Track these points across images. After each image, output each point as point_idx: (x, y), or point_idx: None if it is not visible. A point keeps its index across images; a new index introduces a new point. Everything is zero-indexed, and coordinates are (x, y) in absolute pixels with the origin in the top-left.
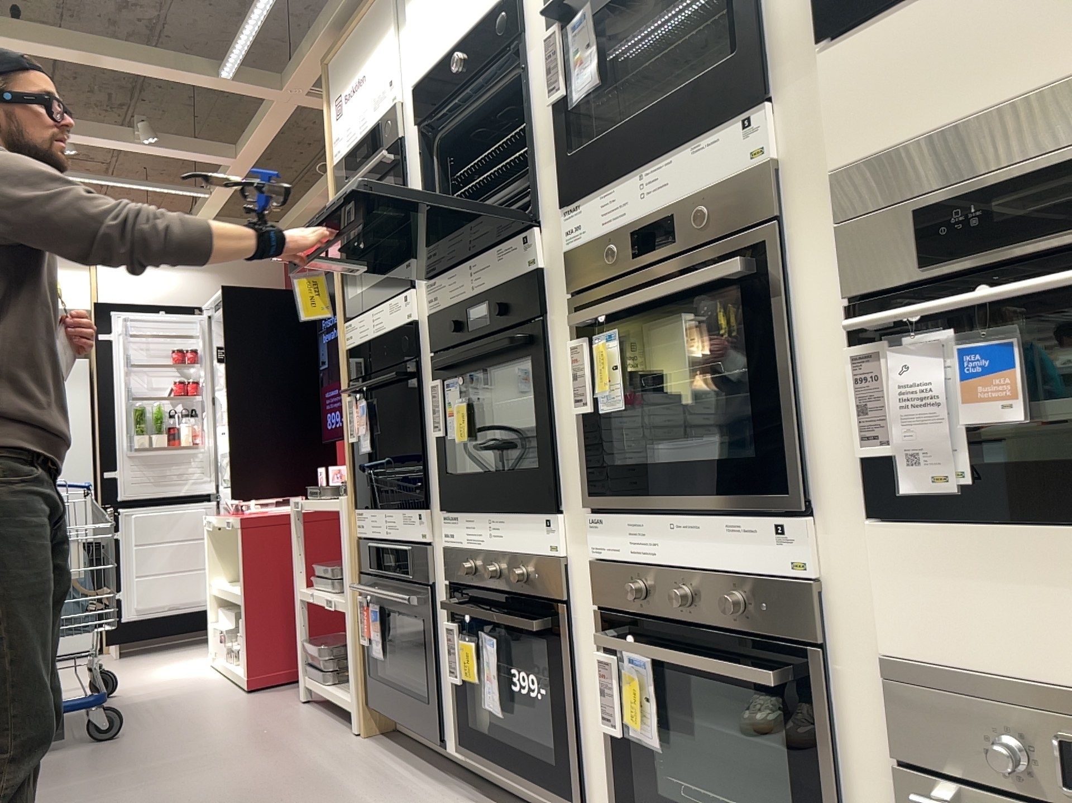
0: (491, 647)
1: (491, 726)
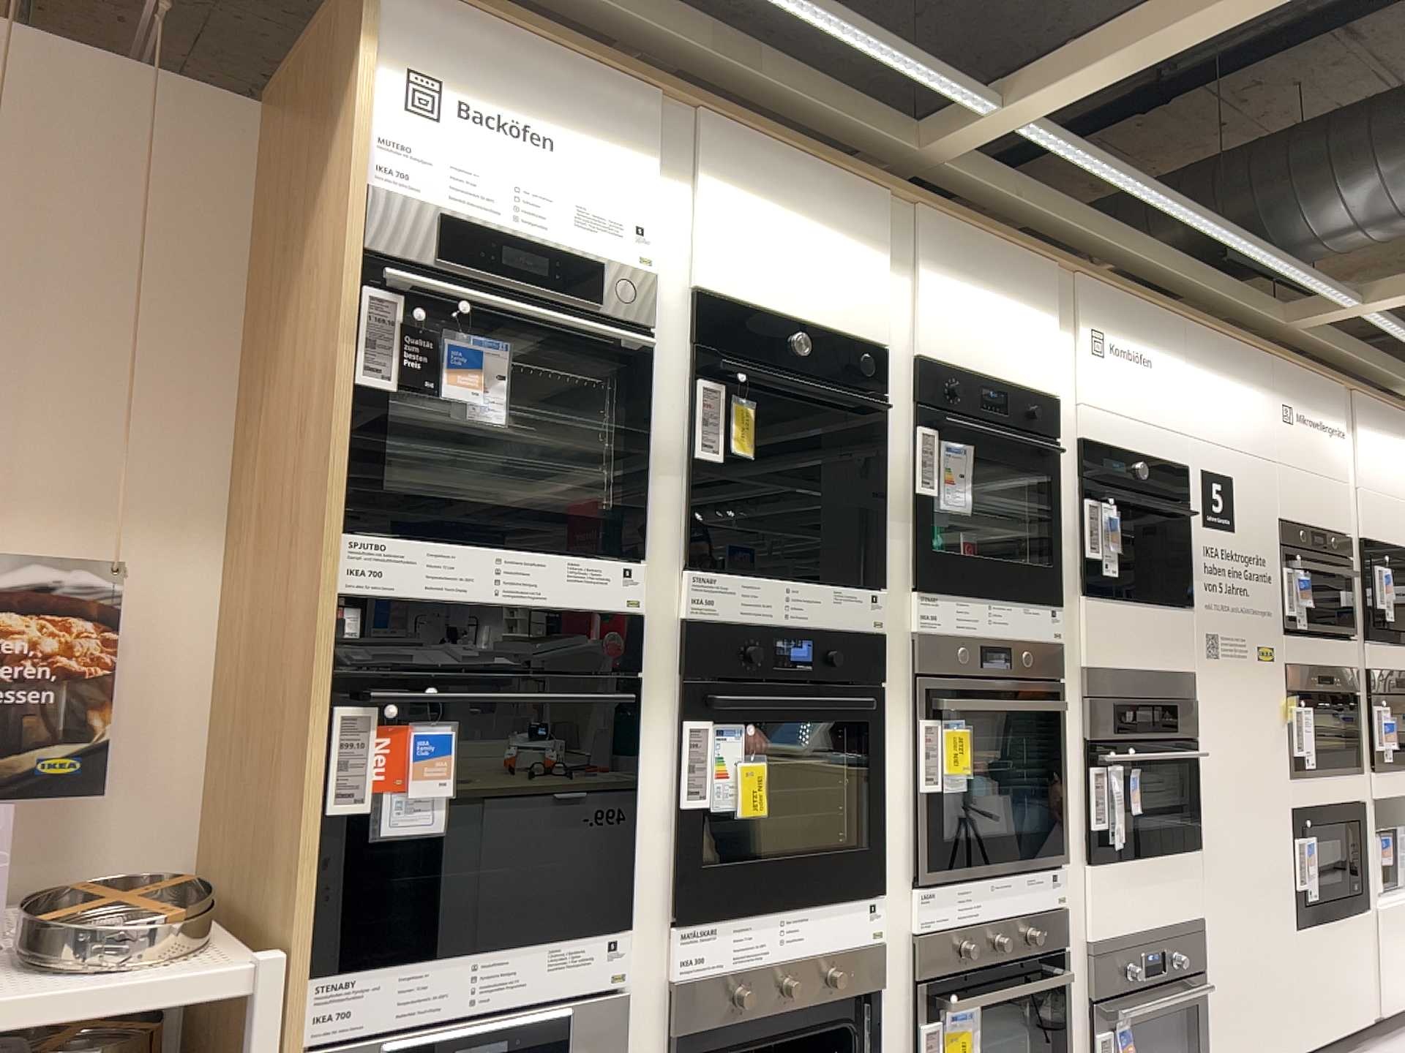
0: None
1: None
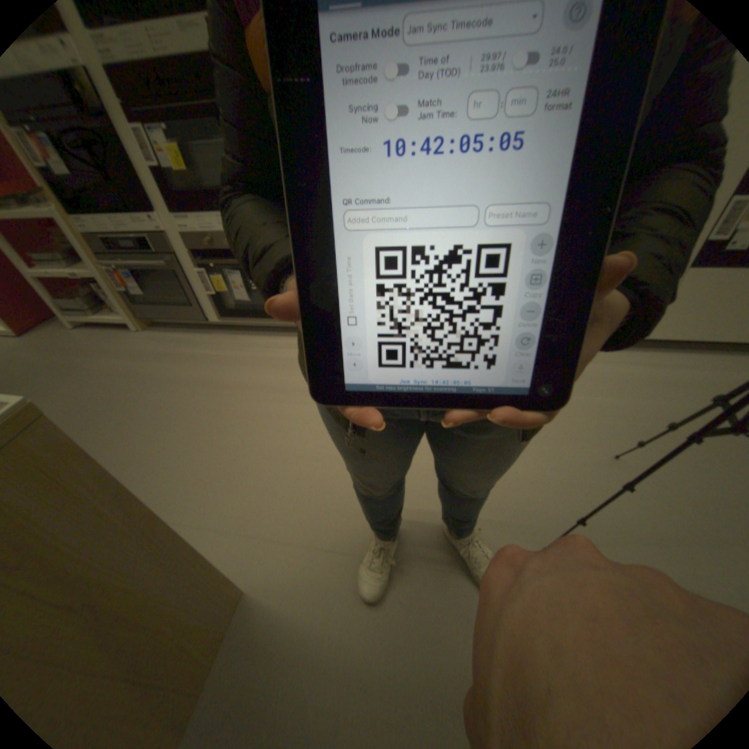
0: (235, 274)
1: (234, 305)
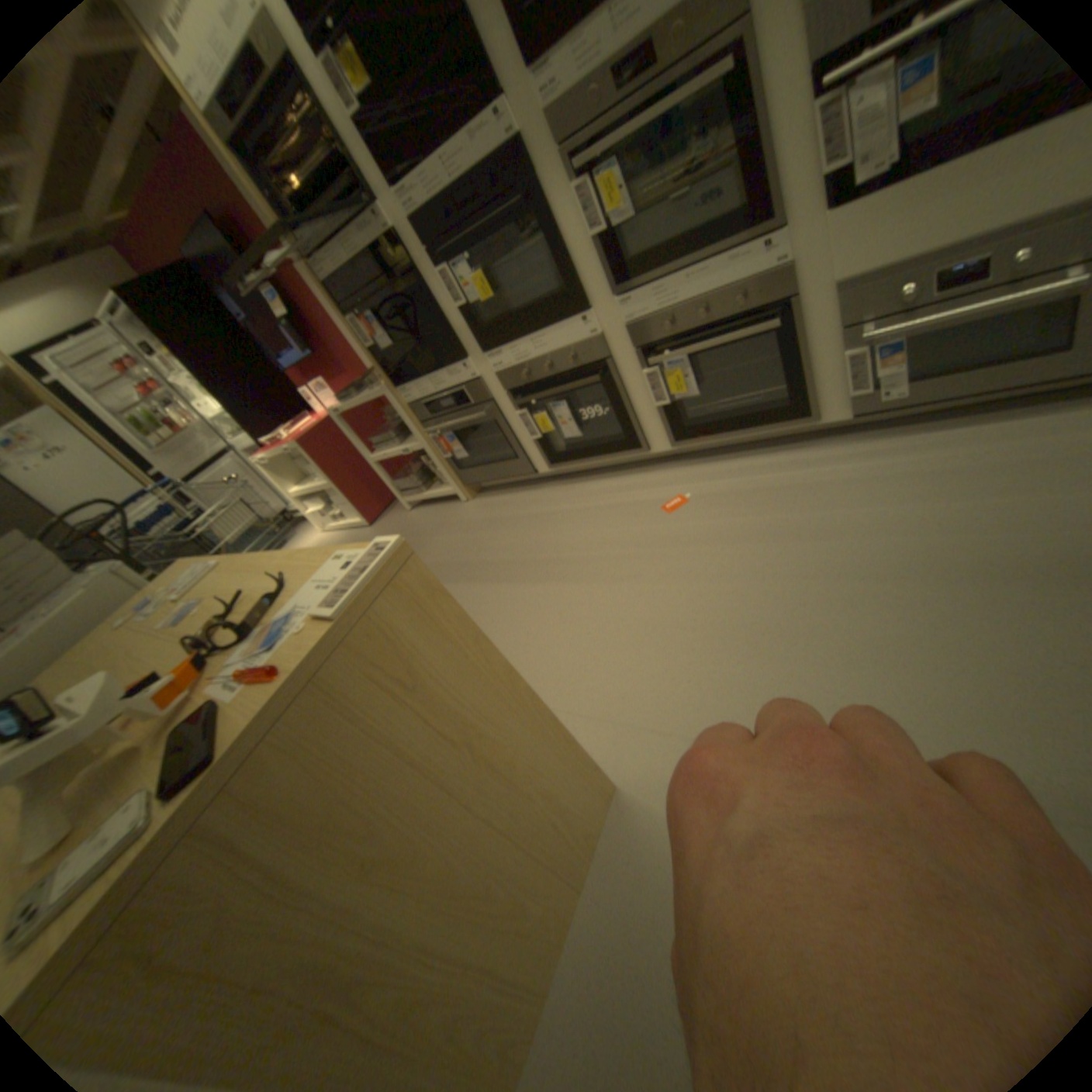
0: (561, 405)
1: (564, 446)
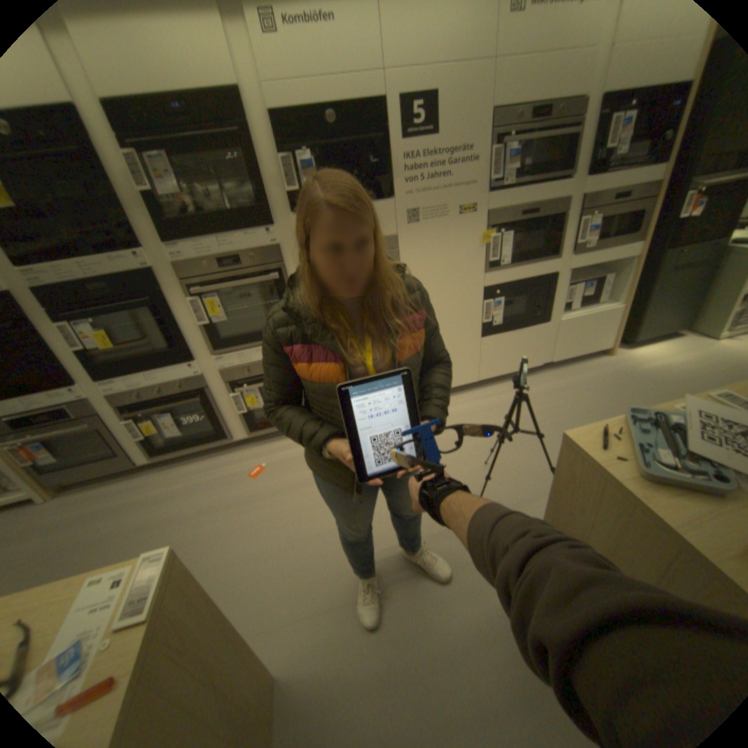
0: (165, 418)
1: (162, 445)
